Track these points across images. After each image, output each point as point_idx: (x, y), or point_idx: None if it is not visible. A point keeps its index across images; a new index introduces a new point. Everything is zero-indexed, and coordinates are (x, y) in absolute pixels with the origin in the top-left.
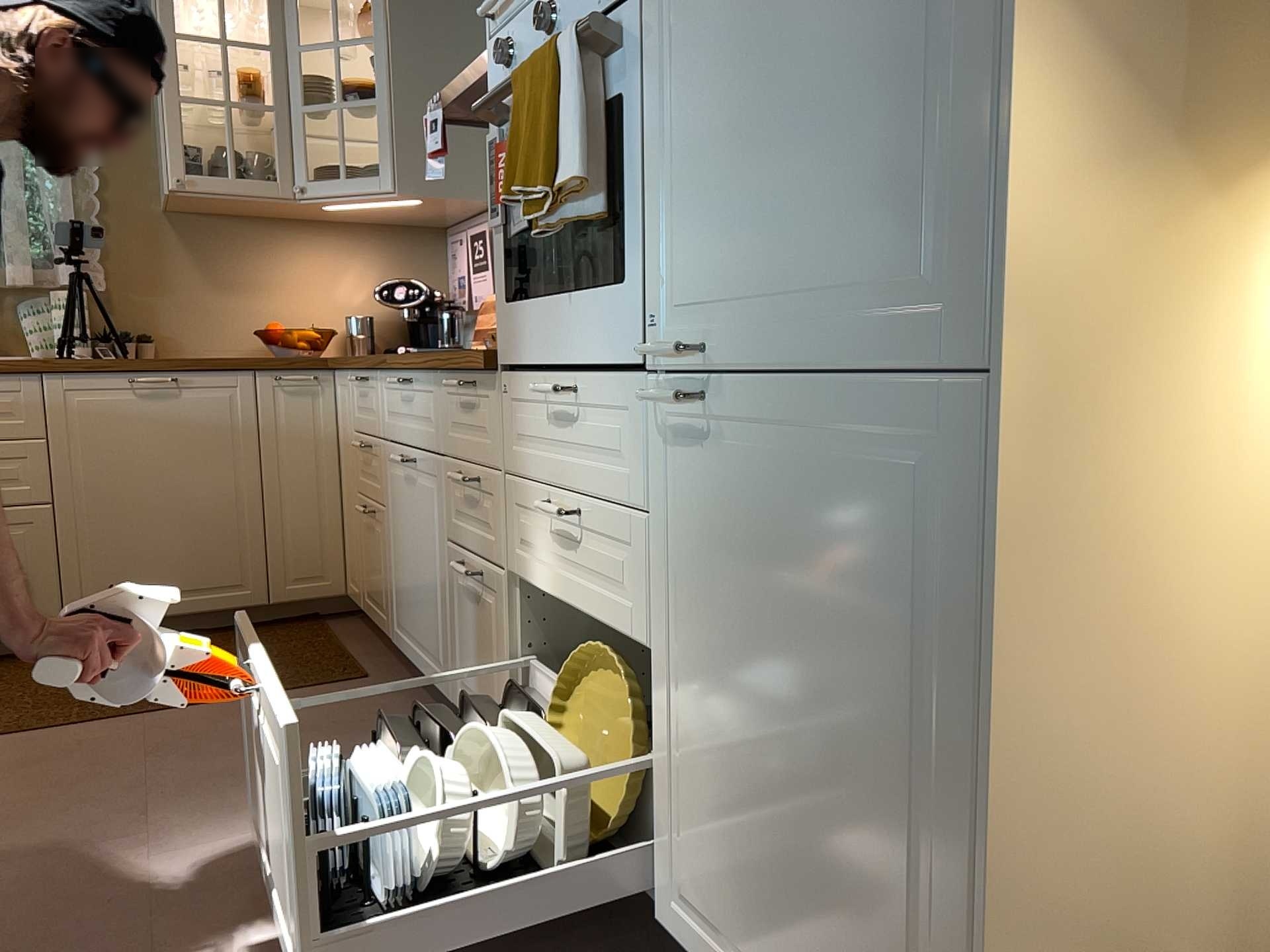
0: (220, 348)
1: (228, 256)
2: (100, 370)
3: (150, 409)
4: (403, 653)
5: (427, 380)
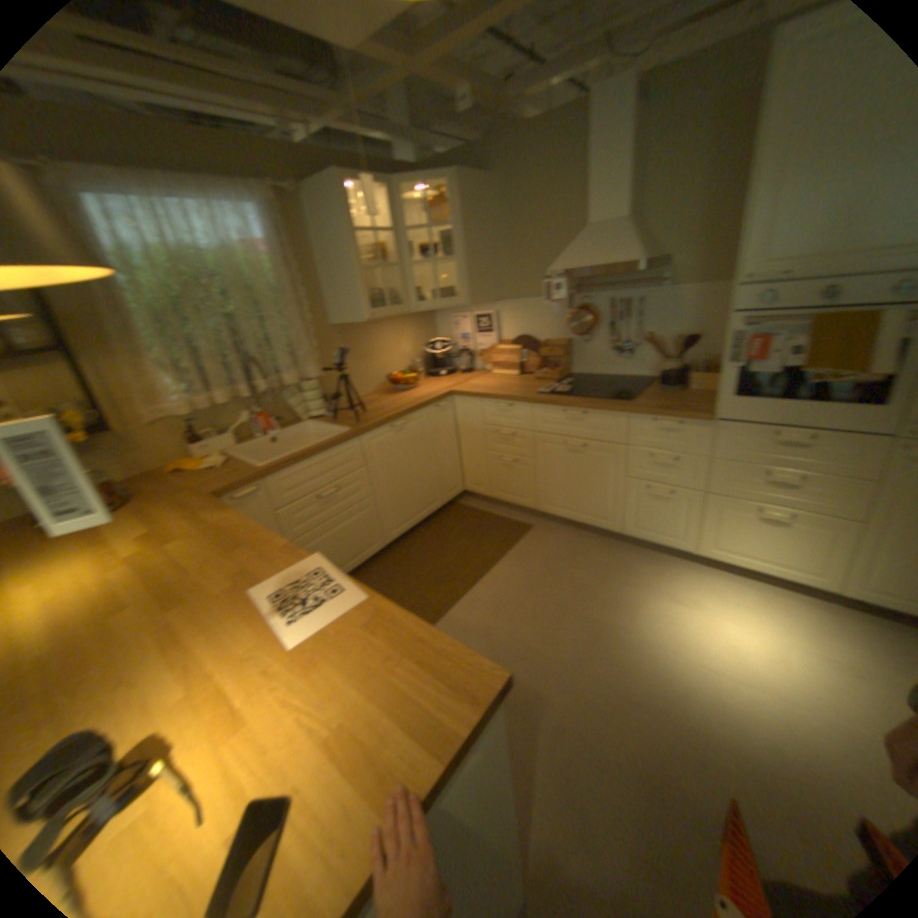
0: (361, 392)
1: (356, 344)
2: (378, 428)
3: (396, 439)
4: (550, 515)
5: (607, 415)
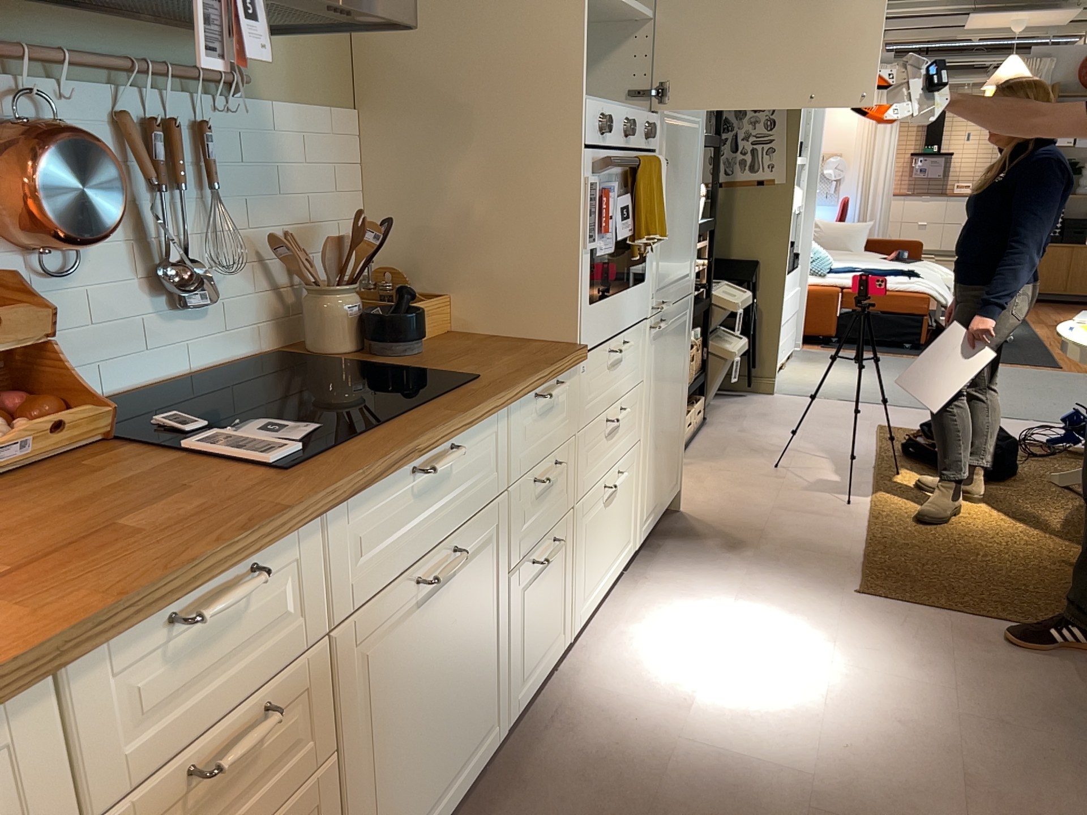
0: None
1: None
2: None
3: None
4: None
5: (484, 426)
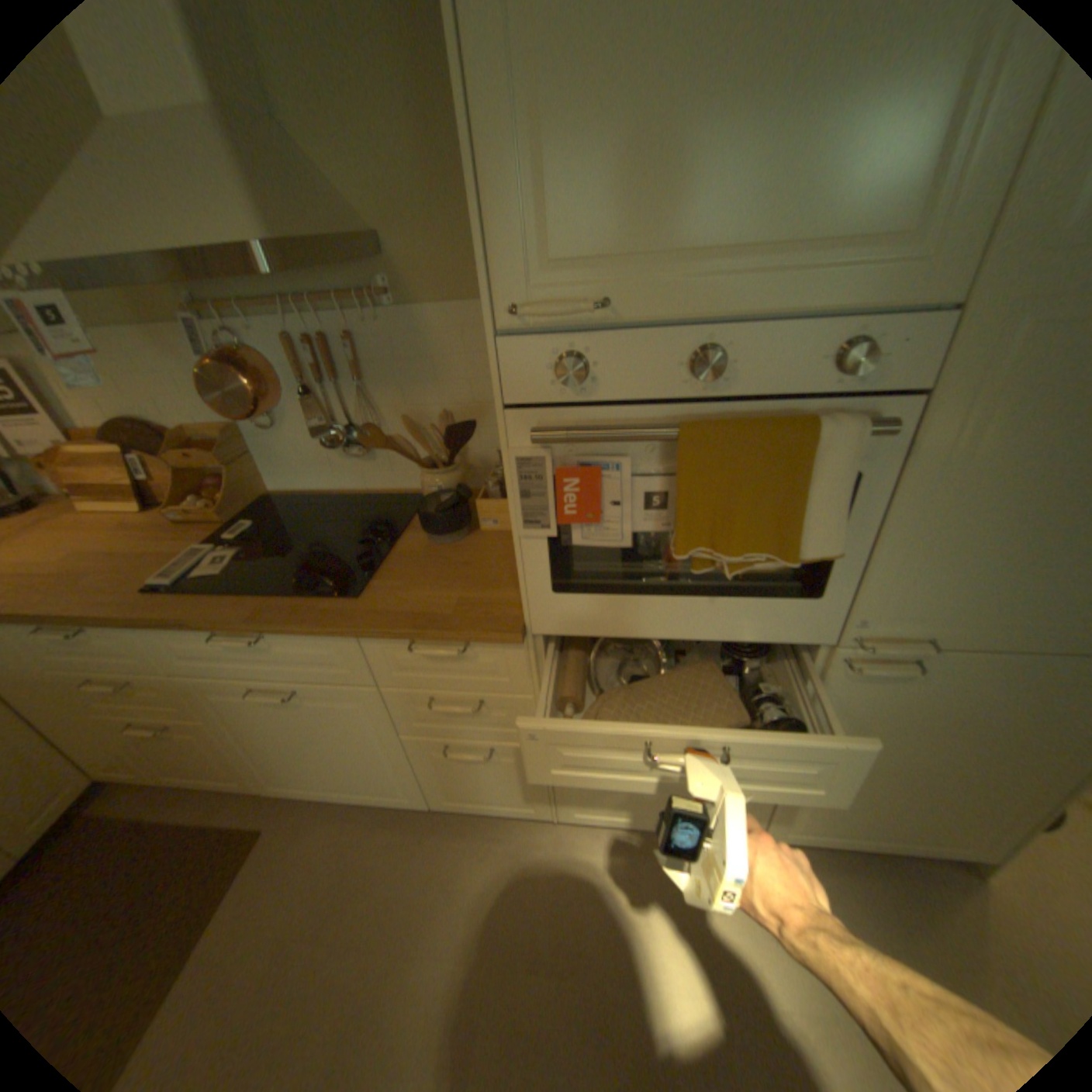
0: None
1: None
2: None
3: None
4: (294, 799)
5: (315, 638)
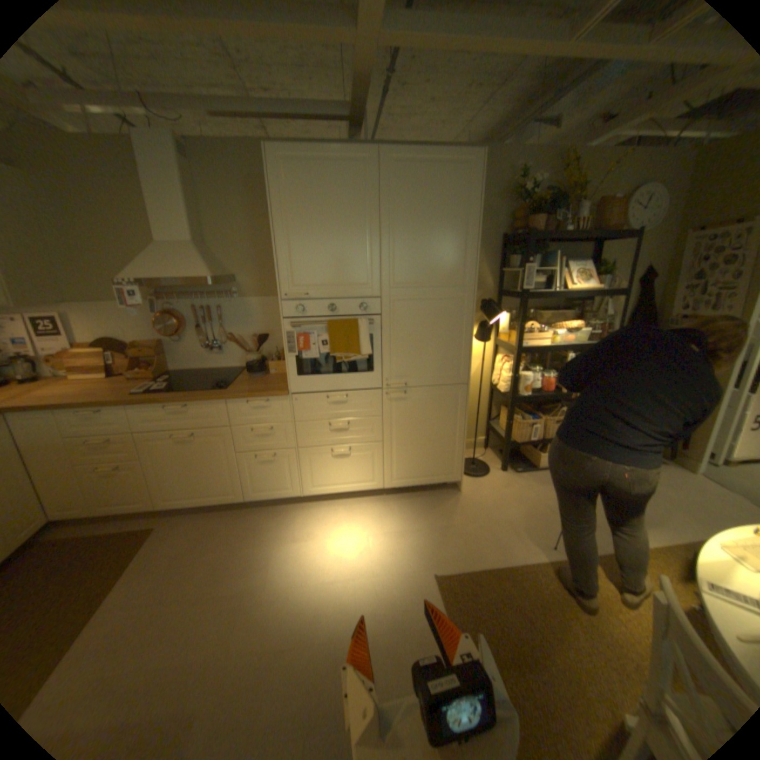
0: None
1: None
2: None
3: None
4: (173, 509)
5: (208, 404)
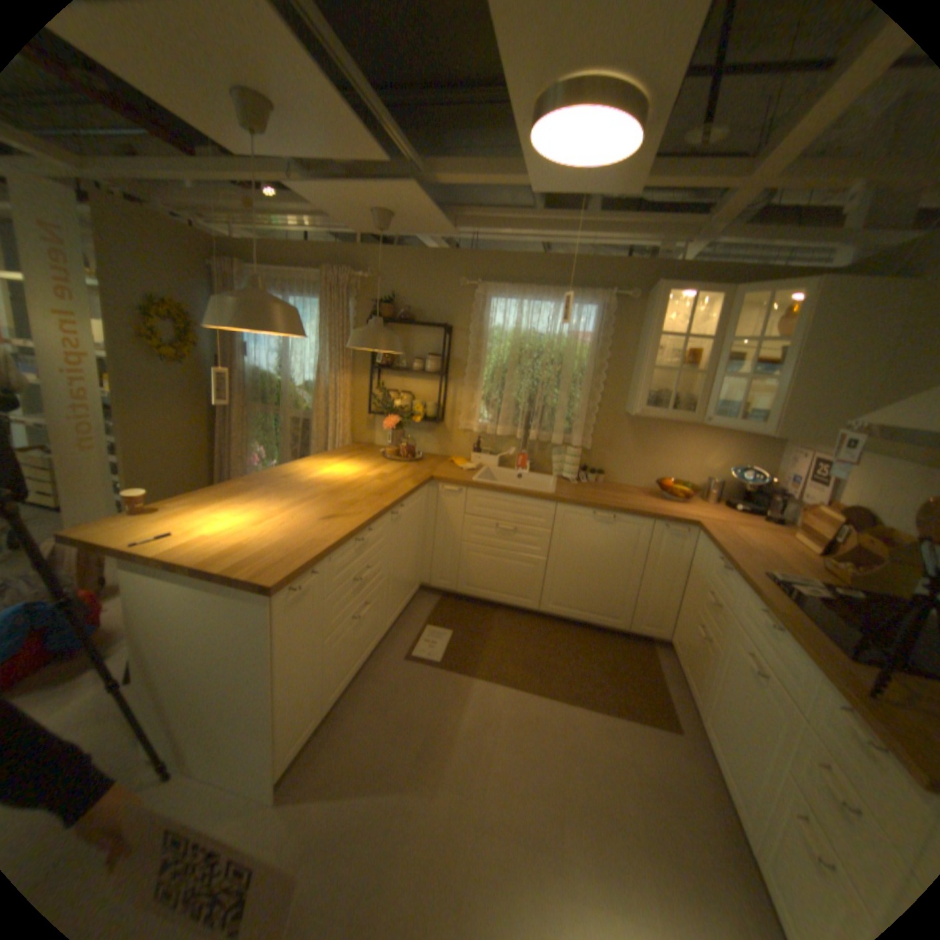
0: (634, 481)
1: (651, 437)
2: (581, 507)
3: (599, 528)
4: (711, 746)
5: (805, 656)
